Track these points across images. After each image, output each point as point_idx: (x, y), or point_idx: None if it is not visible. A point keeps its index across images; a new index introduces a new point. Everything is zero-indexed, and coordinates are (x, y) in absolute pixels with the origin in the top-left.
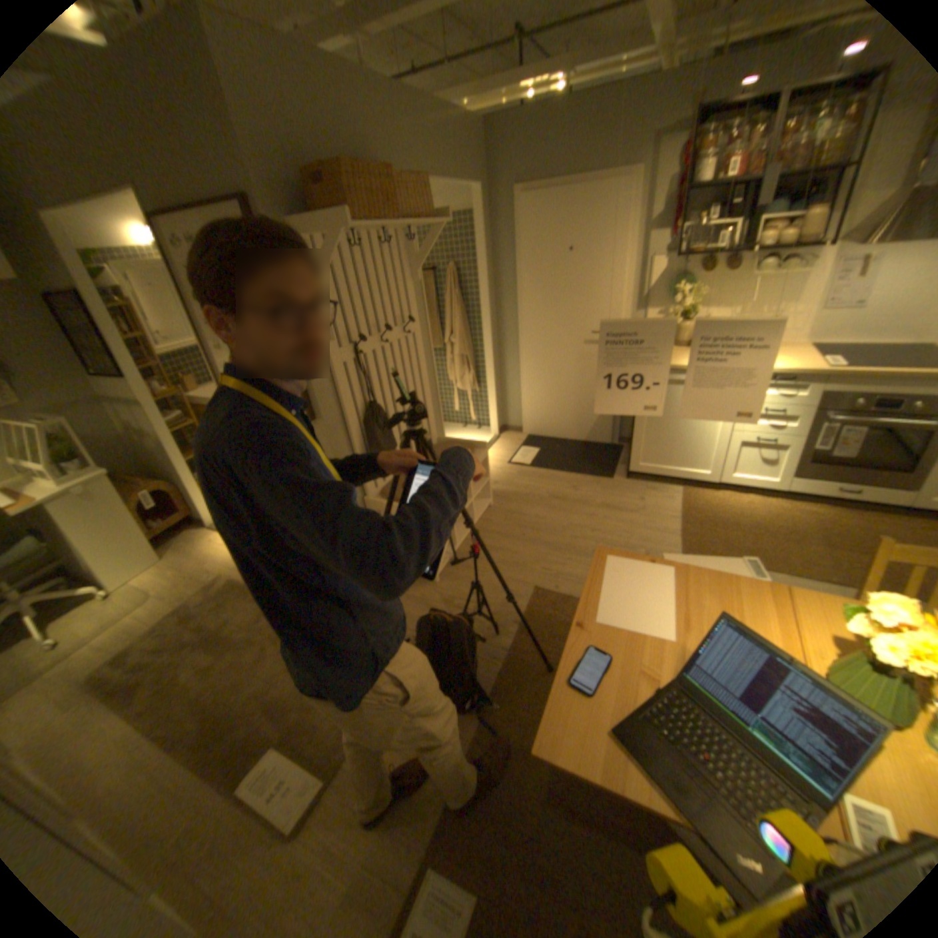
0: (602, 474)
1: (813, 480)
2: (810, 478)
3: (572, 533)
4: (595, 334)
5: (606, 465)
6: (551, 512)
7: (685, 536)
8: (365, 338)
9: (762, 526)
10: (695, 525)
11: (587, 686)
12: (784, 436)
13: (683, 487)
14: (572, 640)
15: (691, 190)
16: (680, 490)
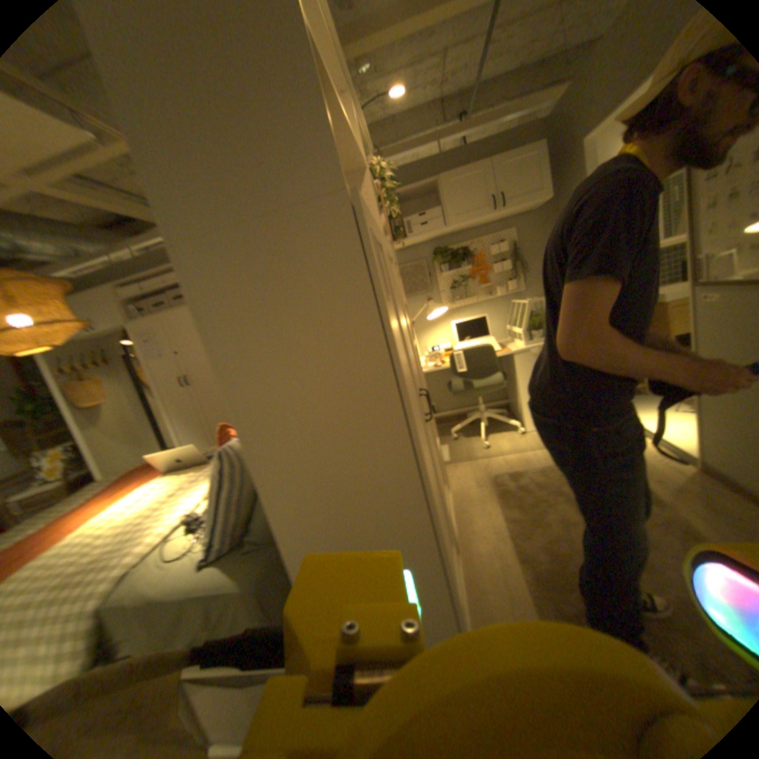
0: None
1: None
2: None
3: None
4: None
5: None
6: None
7: None
8: None
9: None
10: None
11: None
12: None
13: None
14: None
15: None
16: None
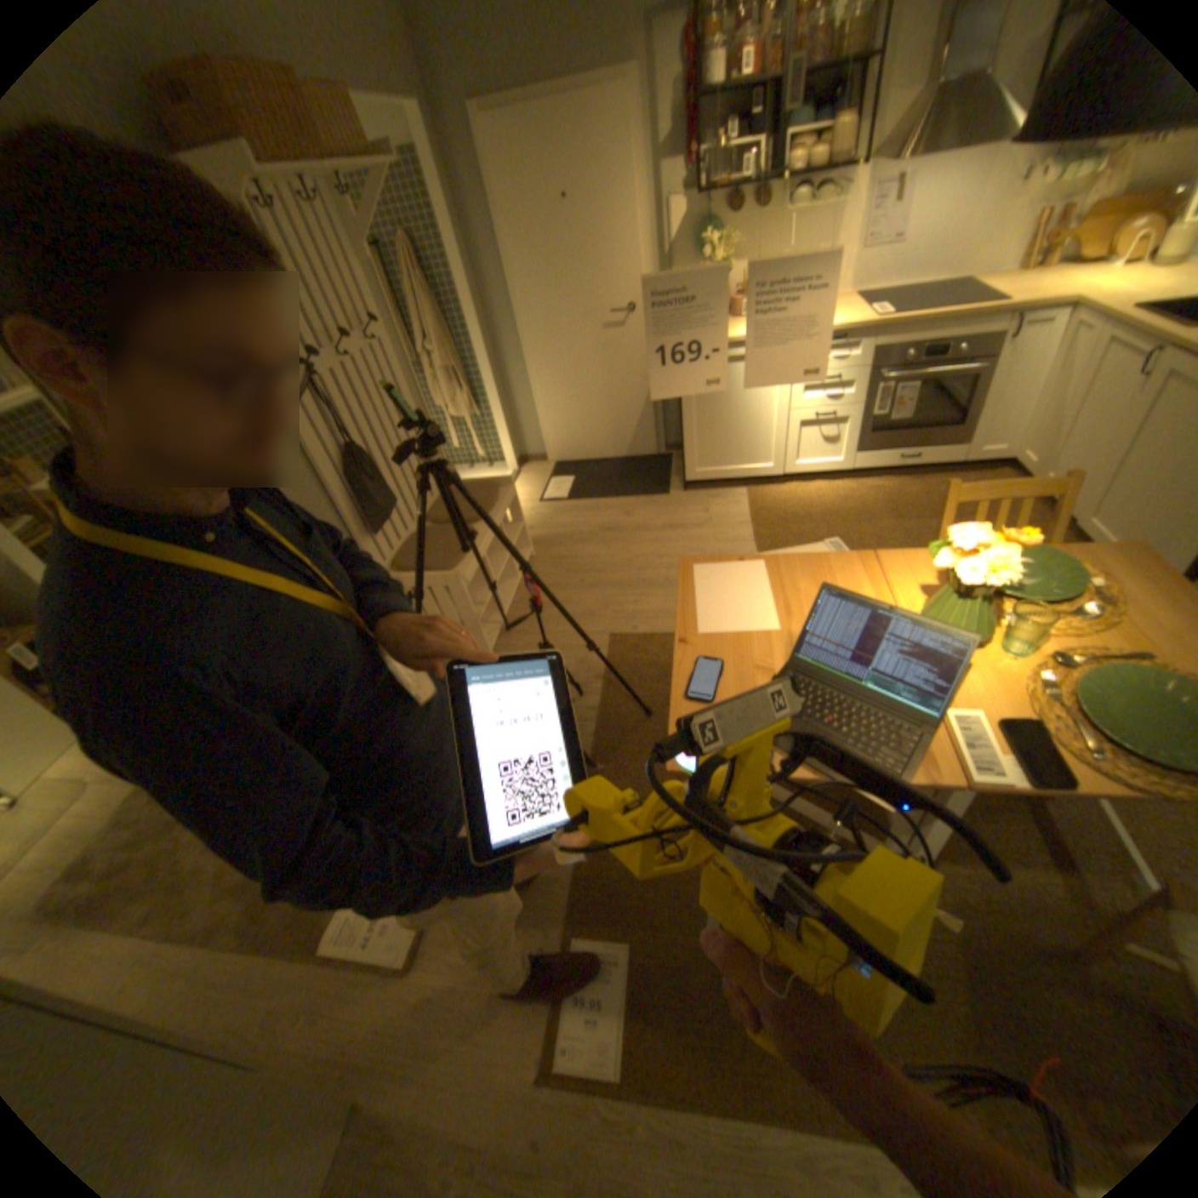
0: (655, 491)
1: (875, 452)
2: (872, 450)
3: (638, 565)
4: (615, 314)
5: (658, 480)
6: (608, 547)
7: (759, 540)
8: (317, 352)
9: (833, 512)
10: (767, 526)
11: (705, 695)
12: (842, 407)
13: (747, 488)
14: (677, 659)
15: (700, 98)
16: (744, 492)
